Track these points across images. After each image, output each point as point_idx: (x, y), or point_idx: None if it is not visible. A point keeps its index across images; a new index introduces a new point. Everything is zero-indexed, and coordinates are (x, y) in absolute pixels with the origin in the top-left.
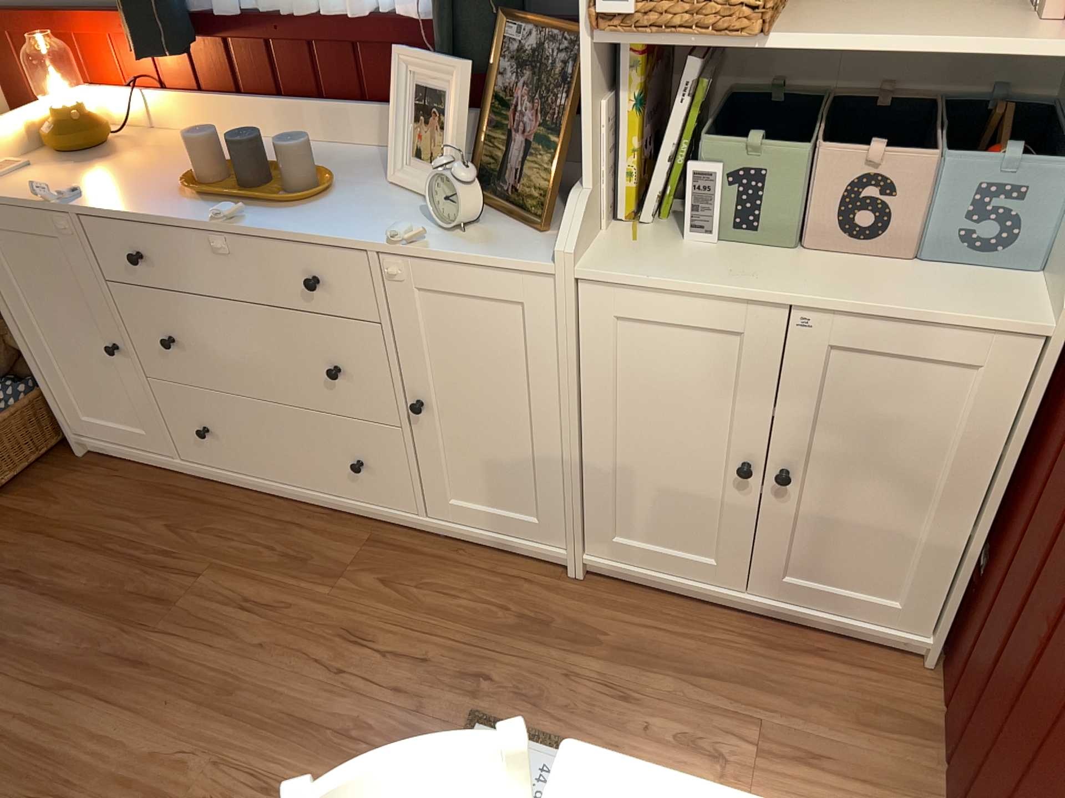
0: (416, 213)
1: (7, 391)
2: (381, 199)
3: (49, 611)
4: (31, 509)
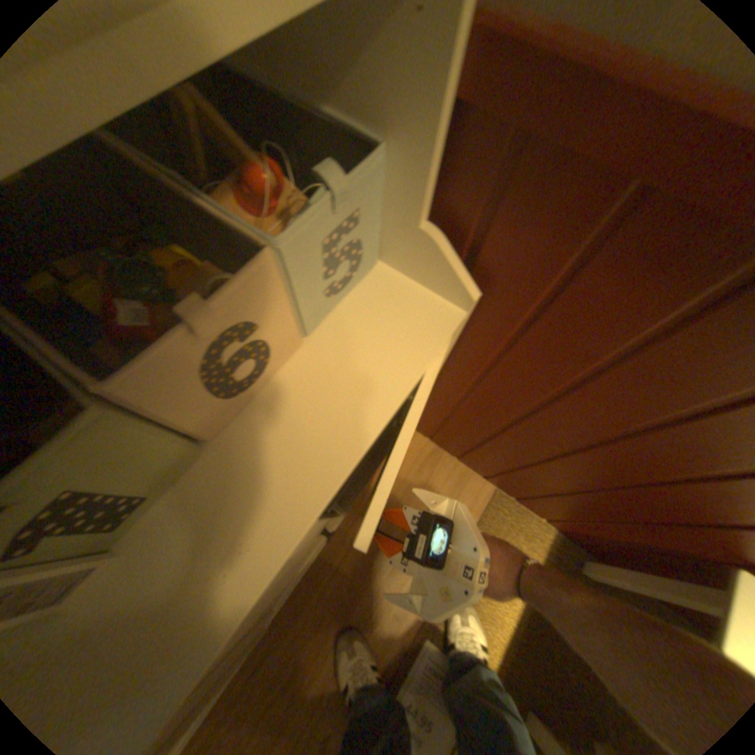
0: None
1: None
2: None
3: None
4: None
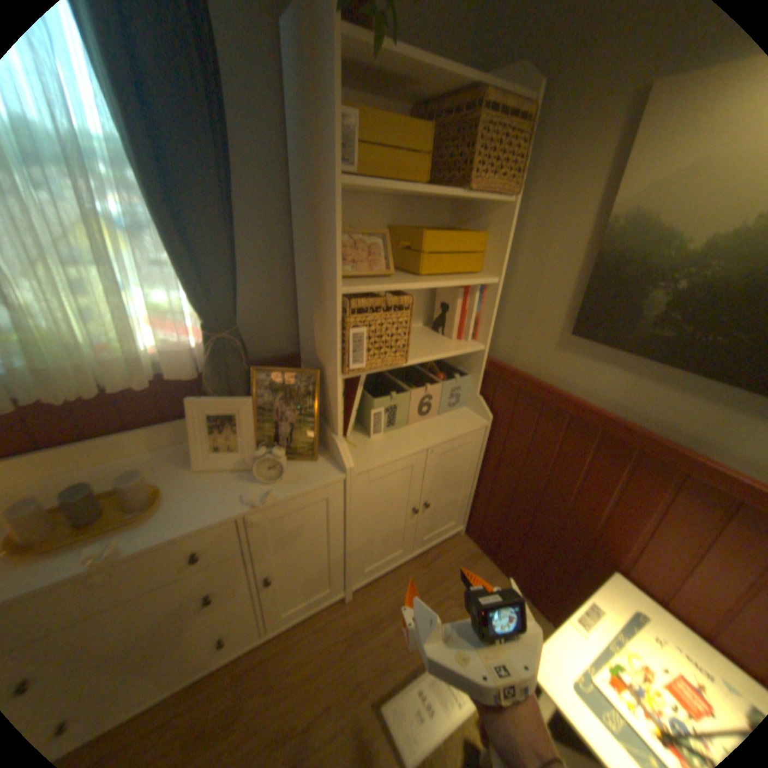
0: (233, 482)
1: None
2: (195, 484)
3: None
4: None
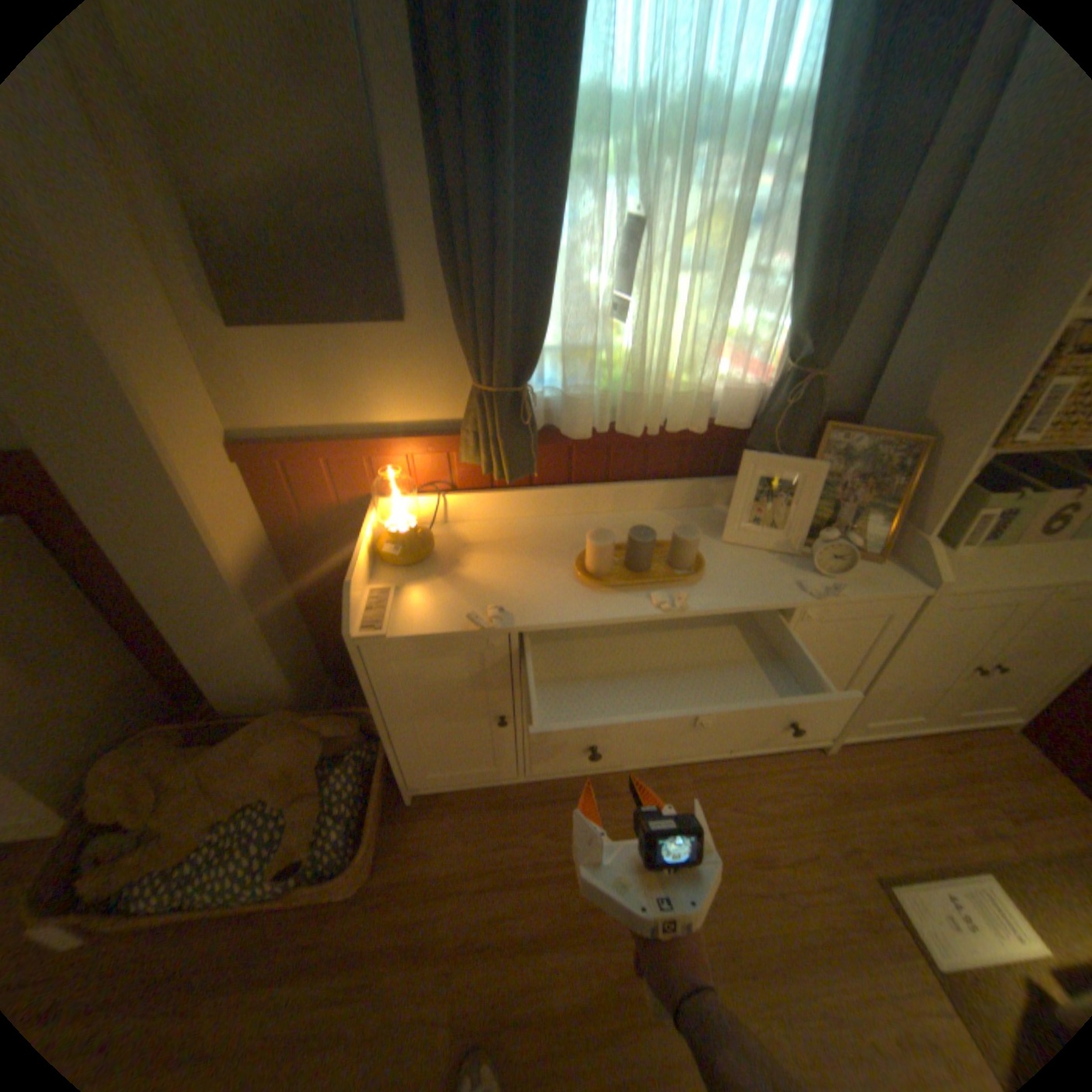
0: (776, 564)
1: (331, 785)
2: (731, 556)
3: (526, 978)
4: (405, 883)
